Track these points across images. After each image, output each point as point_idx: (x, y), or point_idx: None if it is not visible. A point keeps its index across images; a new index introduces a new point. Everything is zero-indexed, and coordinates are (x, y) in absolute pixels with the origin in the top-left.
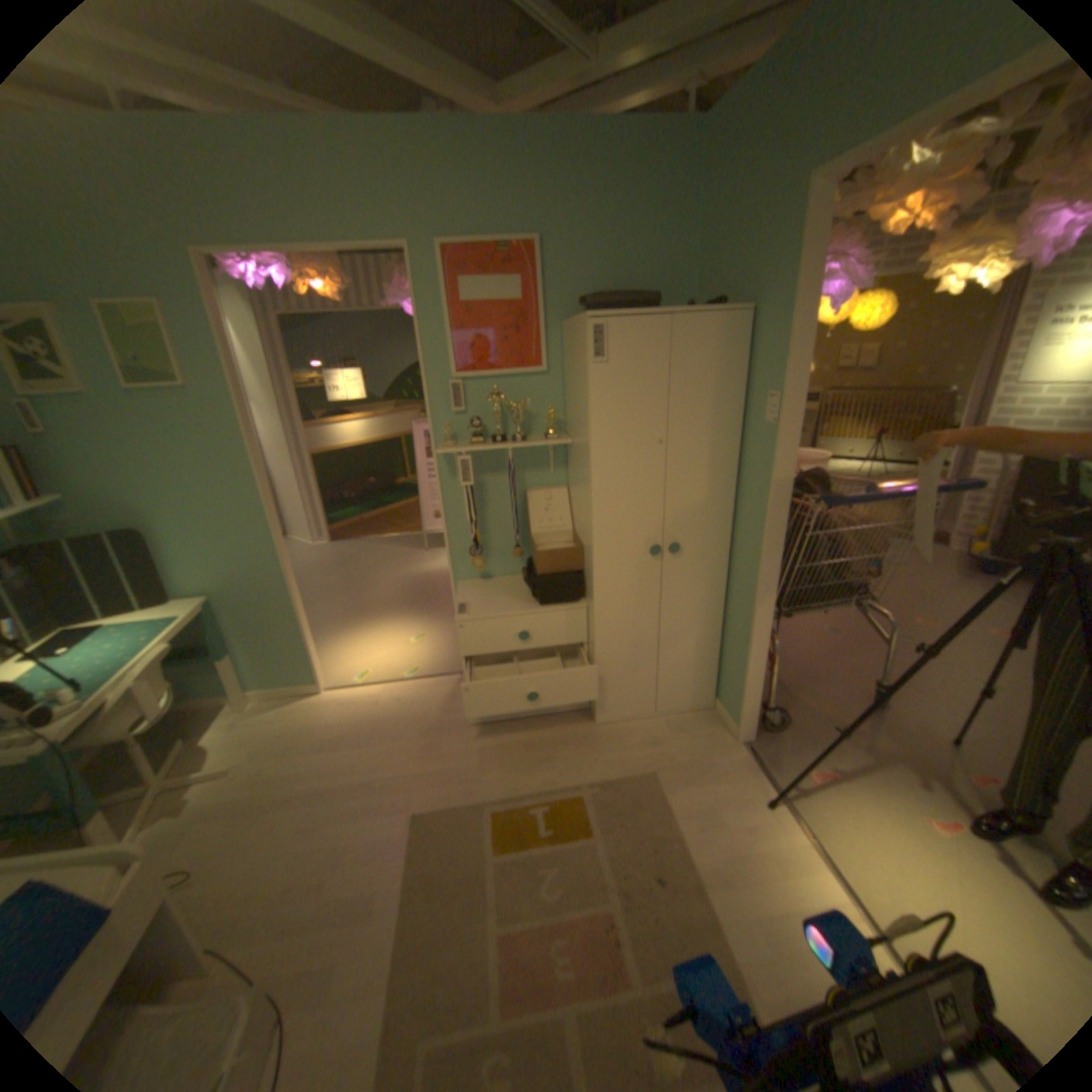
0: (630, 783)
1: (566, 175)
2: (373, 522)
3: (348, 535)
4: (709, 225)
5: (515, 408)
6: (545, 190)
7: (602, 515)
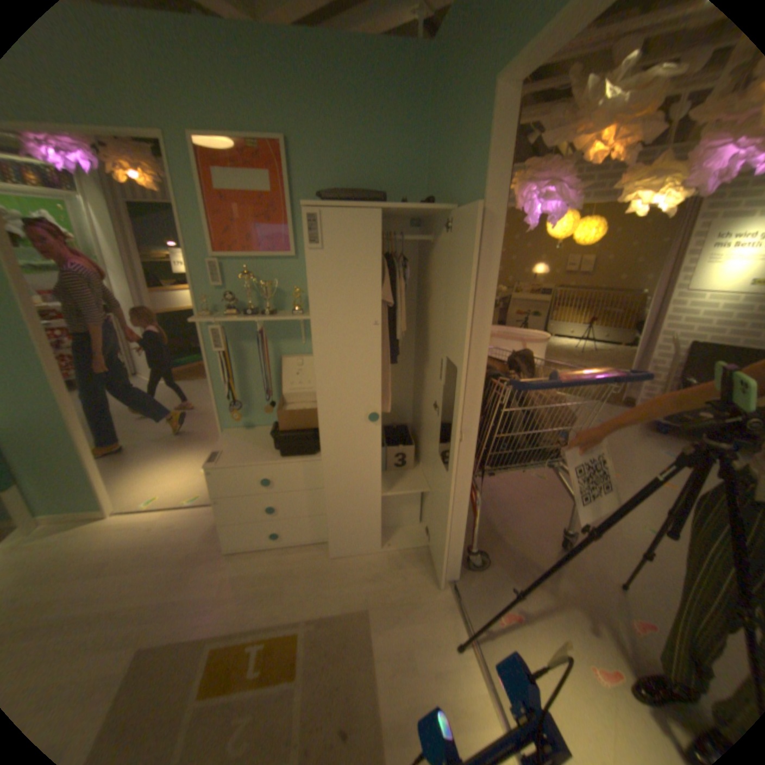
0: (343, 621)
1: (308, 83)
2: None
3: (185, 378)
4: (434, 138)
5: (263, 286)
6: (289, 96)
7: (325, 385)
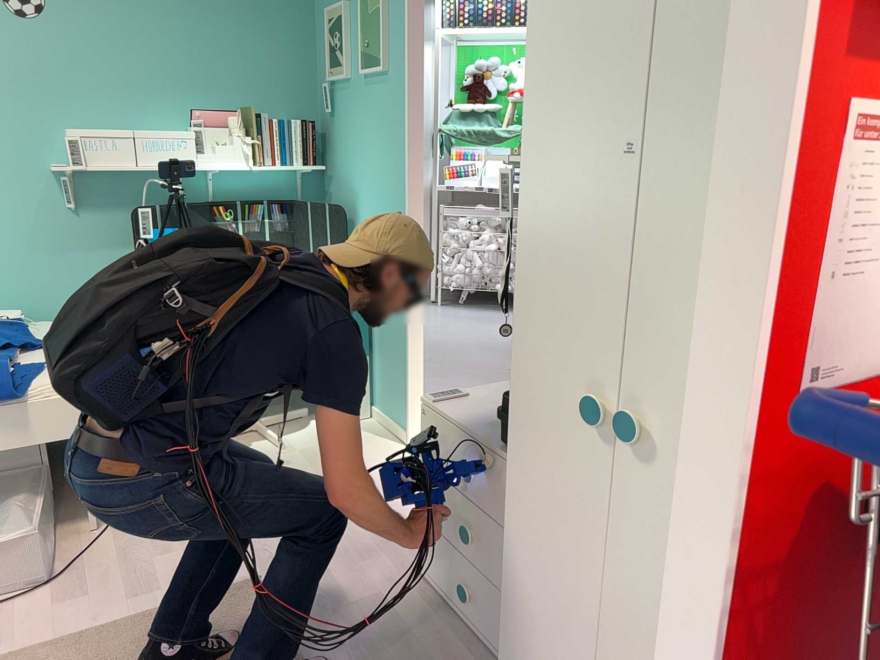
0: None
1: None
2: None
3: None
4: None
5: None
6: None
7: (530, 287)
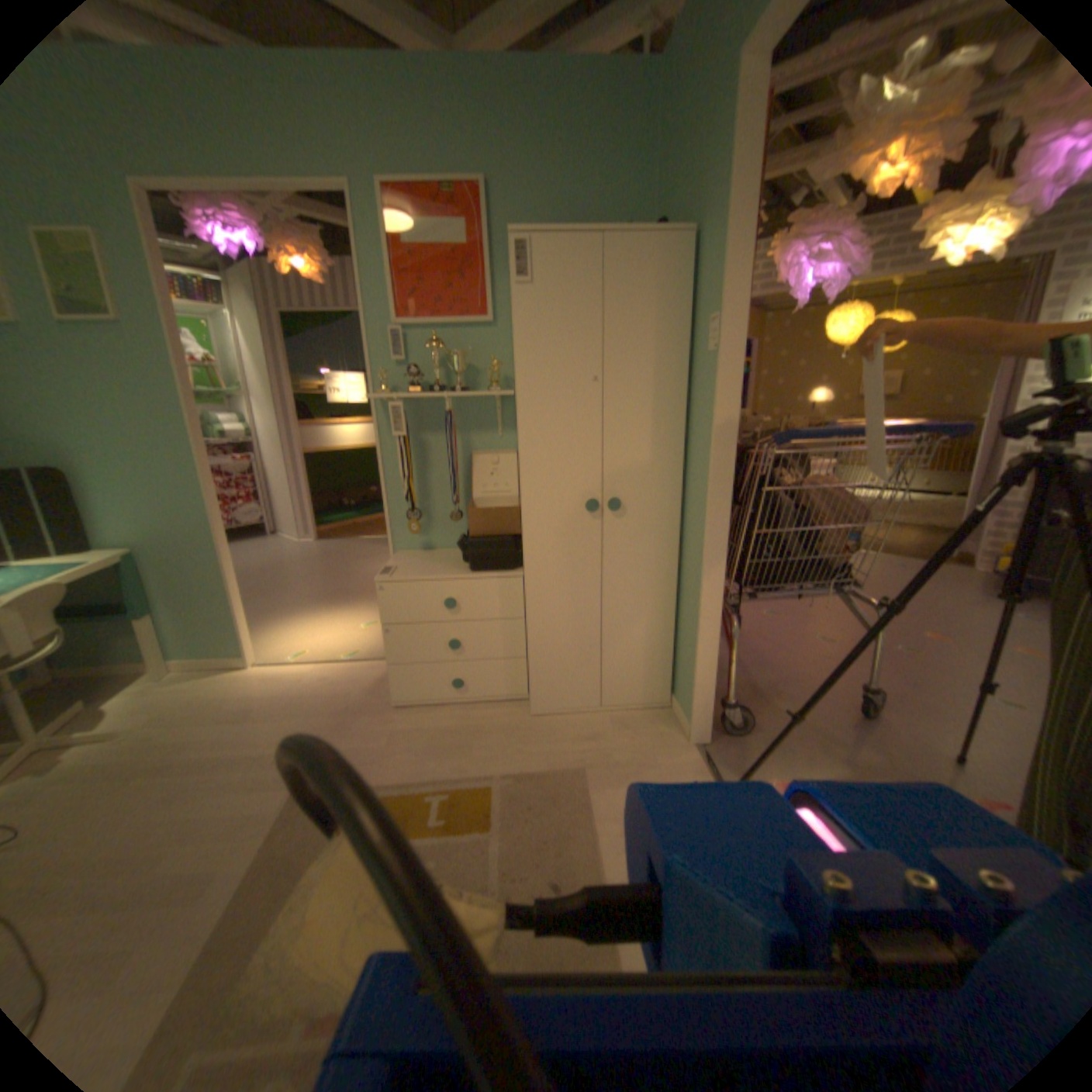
0: (551, 777)
1: (513, 114)
2: (365, 525)
3: (337, 535)
4: (664, 165)
5: (454, 355)
6: (491, 130)
7: (530, 461)
